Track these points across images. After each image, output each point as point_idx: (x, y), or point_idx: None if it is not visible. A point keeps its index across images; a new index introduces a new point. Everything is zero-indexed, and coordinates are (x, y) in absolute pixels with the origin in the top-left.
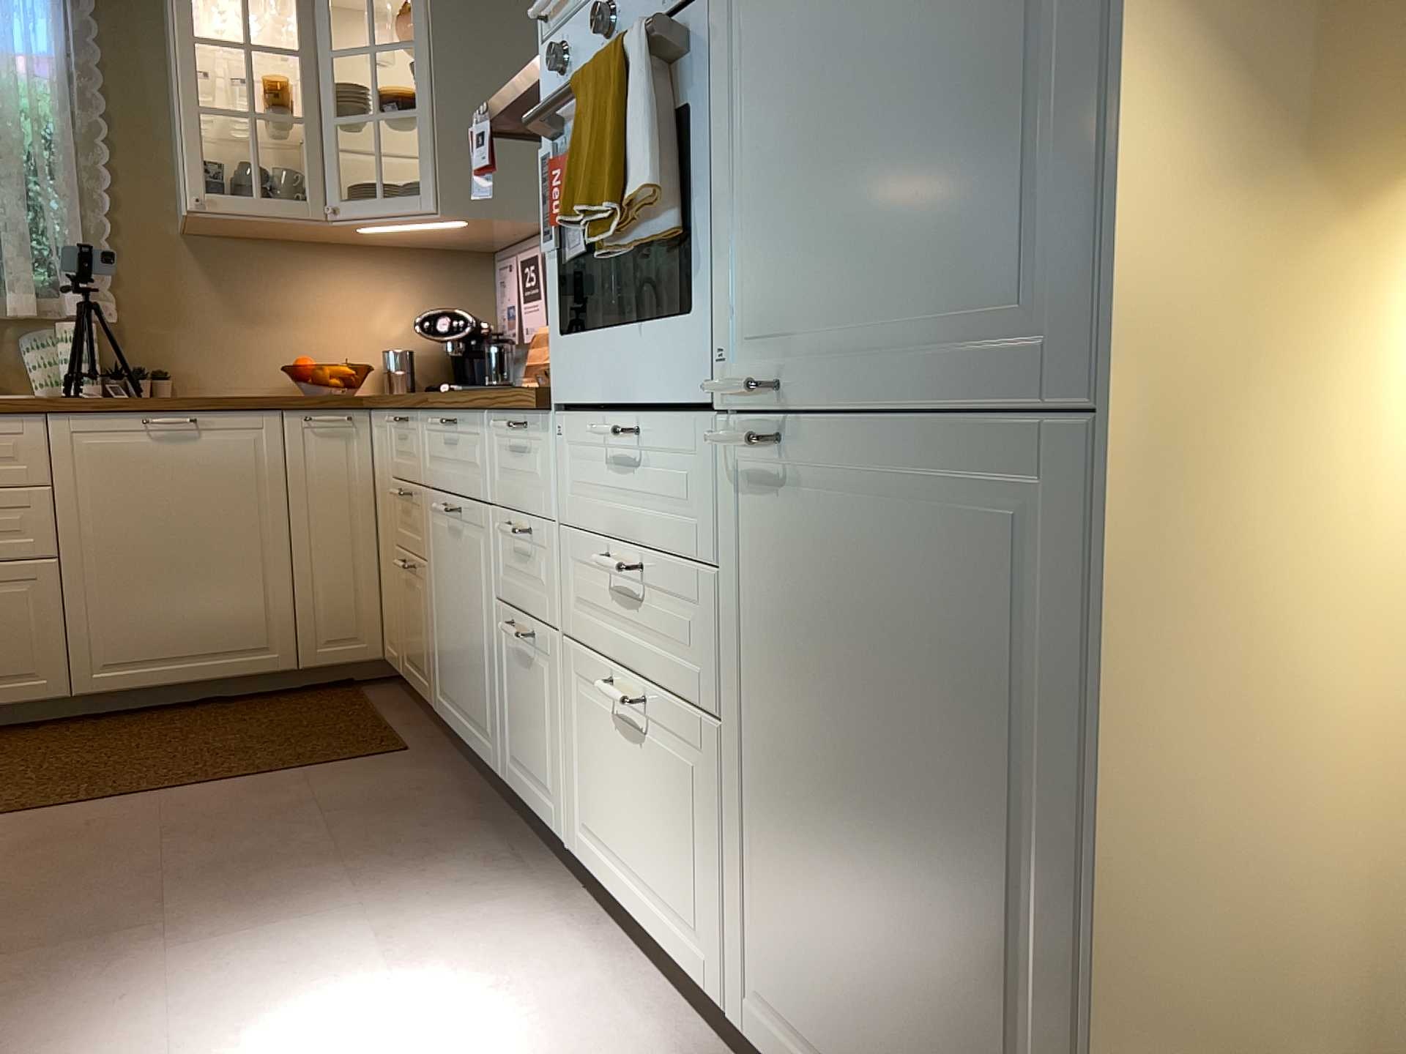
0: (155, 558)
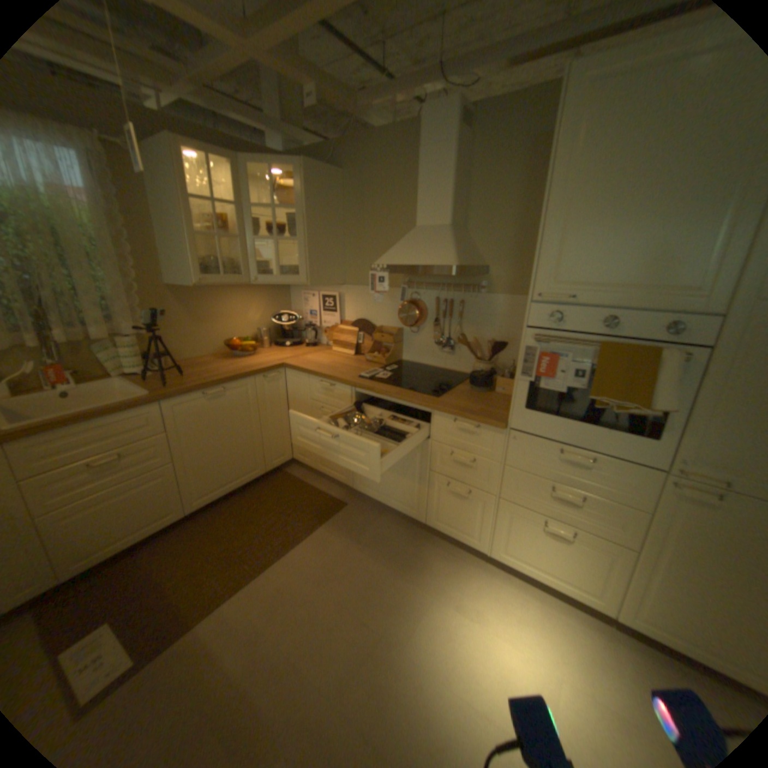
0: (212, 450)
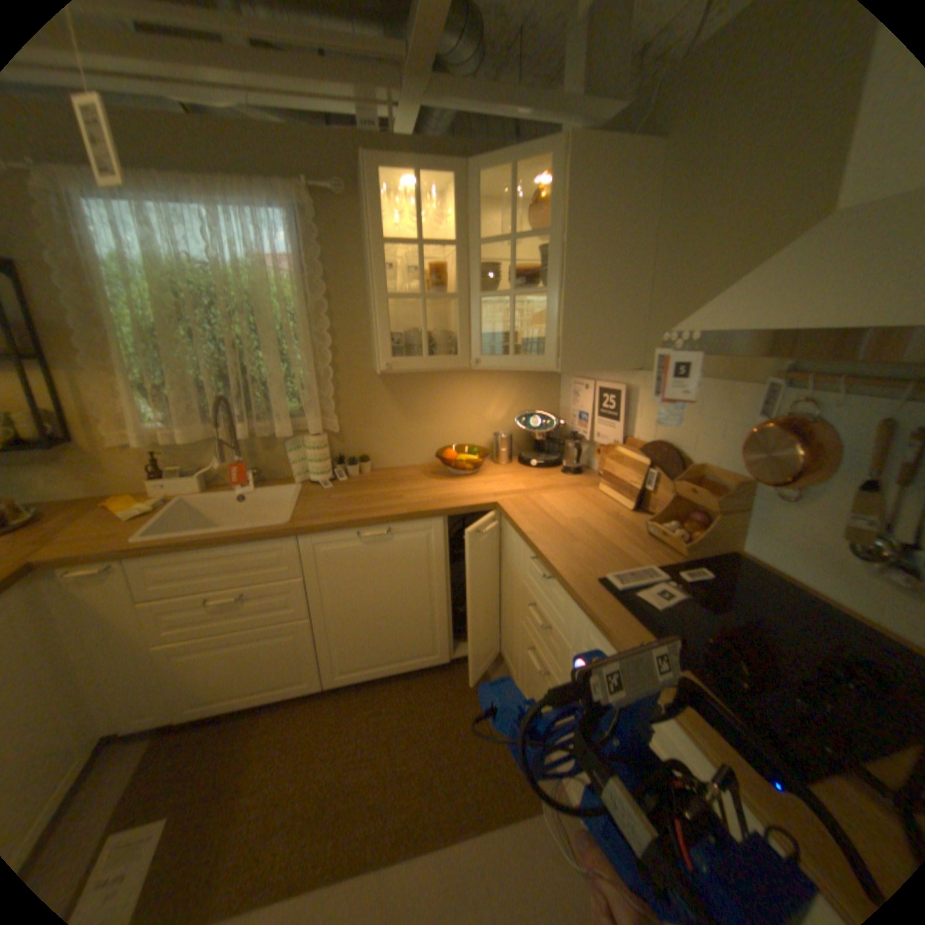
0: (367, 613)
